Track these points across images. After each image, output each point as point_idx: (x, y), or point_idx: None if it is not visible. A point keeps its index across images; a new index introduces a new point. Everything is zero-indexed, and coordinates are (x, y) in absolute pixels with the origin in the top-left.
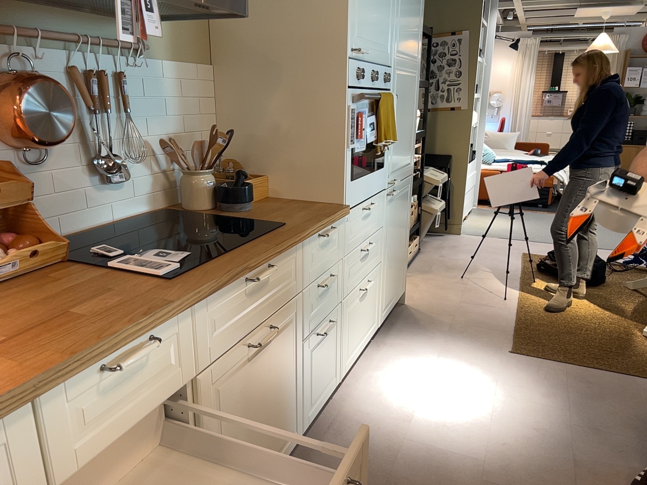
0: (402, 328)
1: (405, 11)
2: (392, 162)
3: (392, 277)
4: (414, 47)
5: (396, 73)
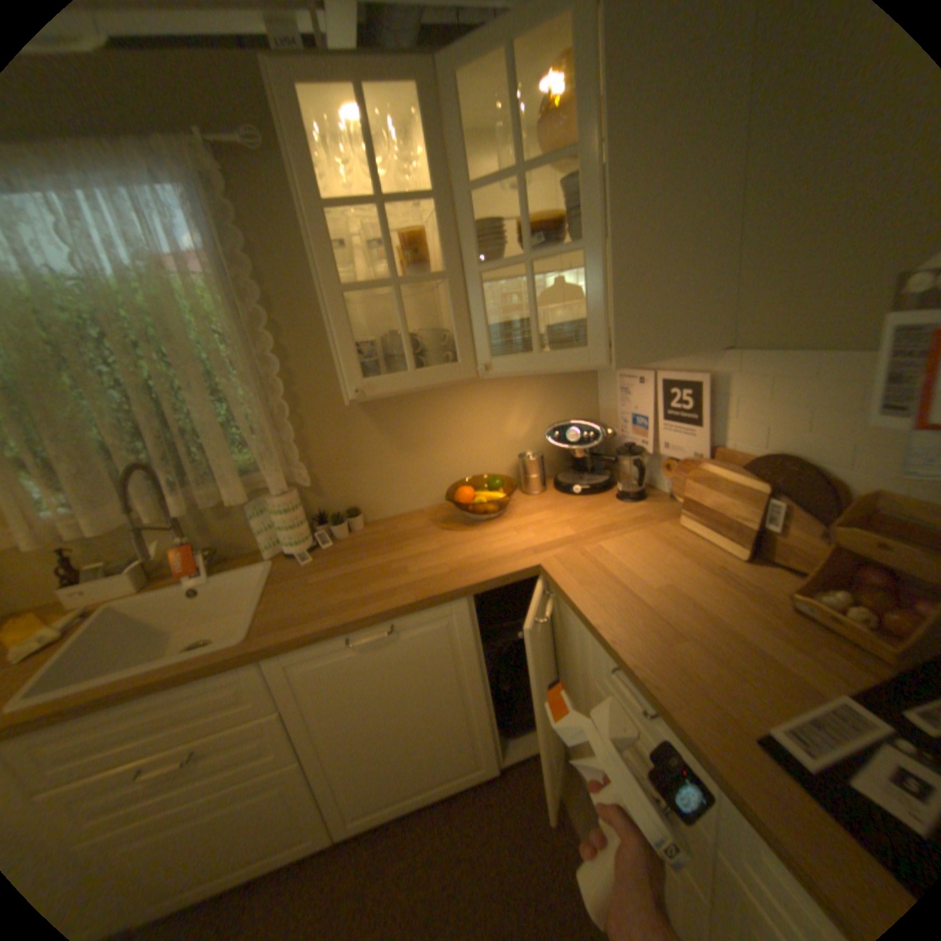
0: None
1: None
2: None
3: None
4: None
5: None
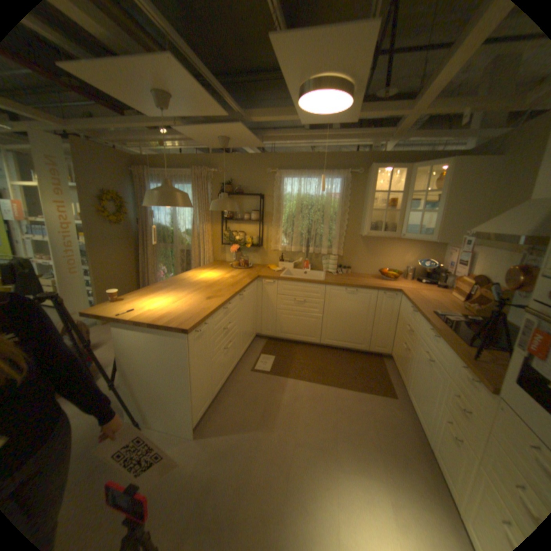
0: None
1: None
2: None
3: None
4: None
5: None
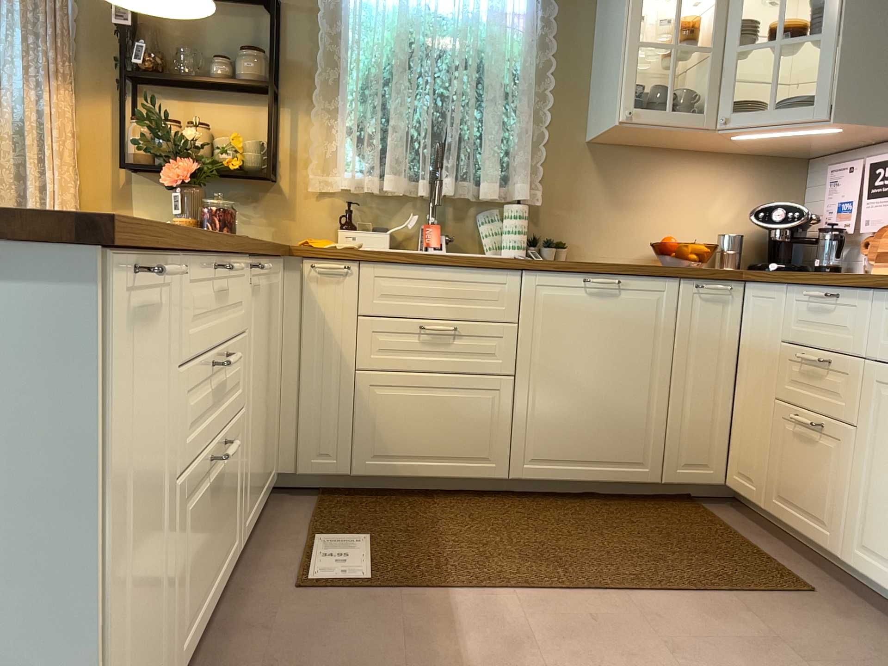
0: None
1: None
2: None
3: None
4: None
5: None
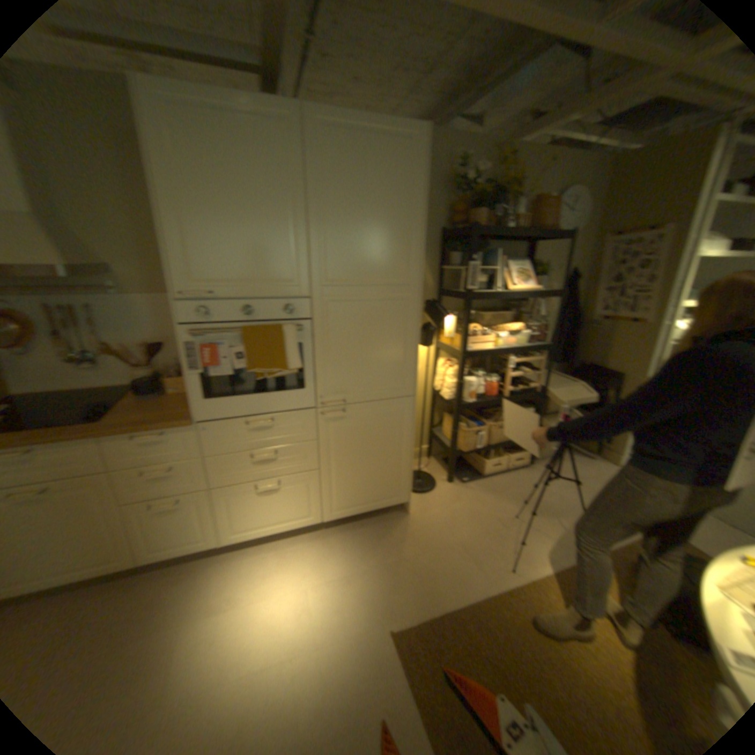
0: (361, 535)
1: (341, 237)
2: (326, 385)
3: (354, 486)
4: (389, 270)
5: (323, 301)
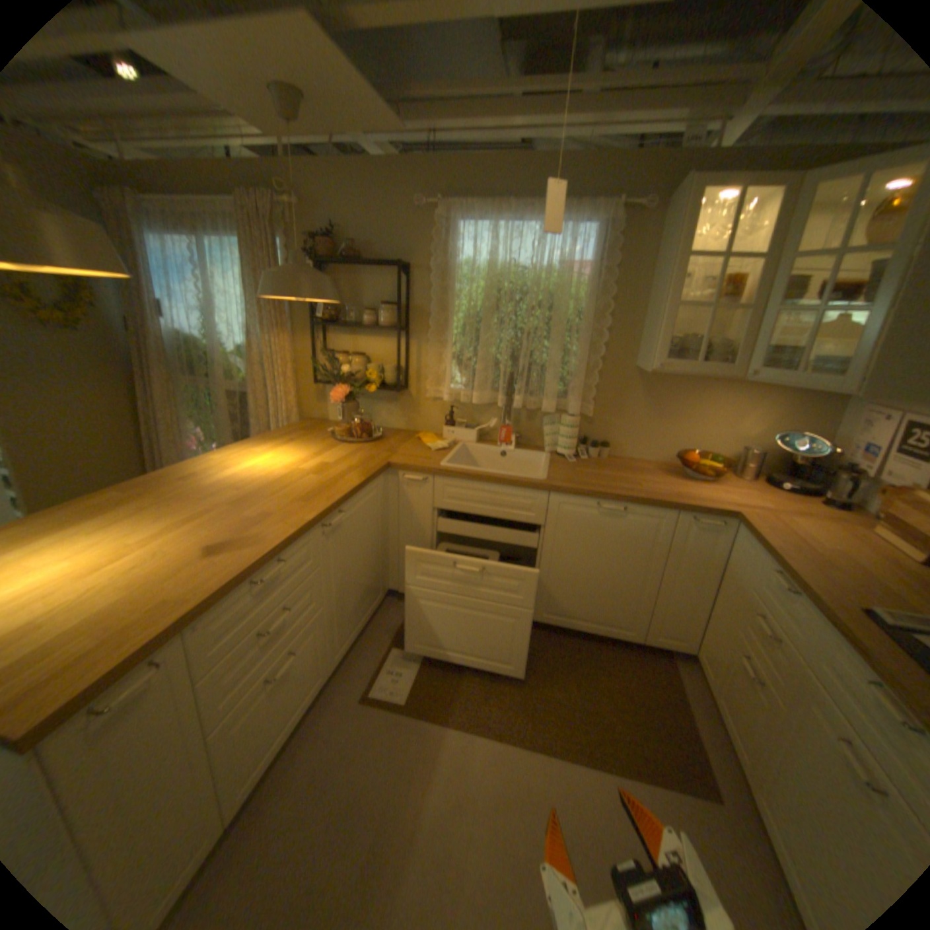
0: None
1: None
2: None
3: None
4: None
5: None
